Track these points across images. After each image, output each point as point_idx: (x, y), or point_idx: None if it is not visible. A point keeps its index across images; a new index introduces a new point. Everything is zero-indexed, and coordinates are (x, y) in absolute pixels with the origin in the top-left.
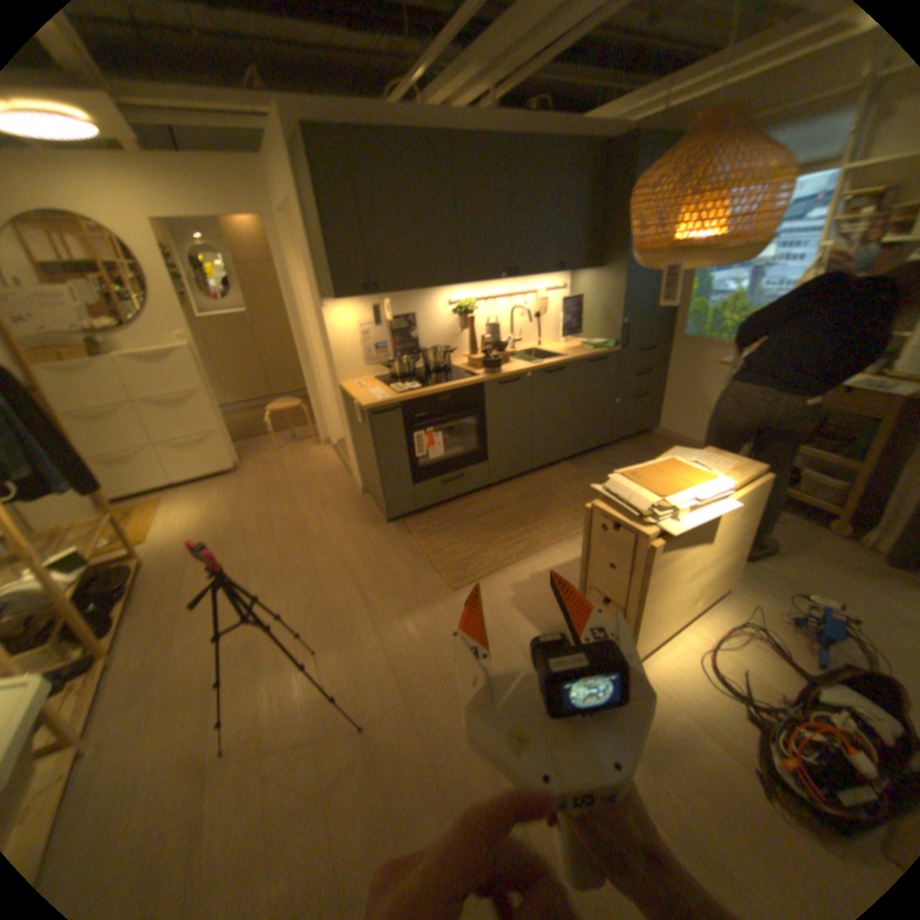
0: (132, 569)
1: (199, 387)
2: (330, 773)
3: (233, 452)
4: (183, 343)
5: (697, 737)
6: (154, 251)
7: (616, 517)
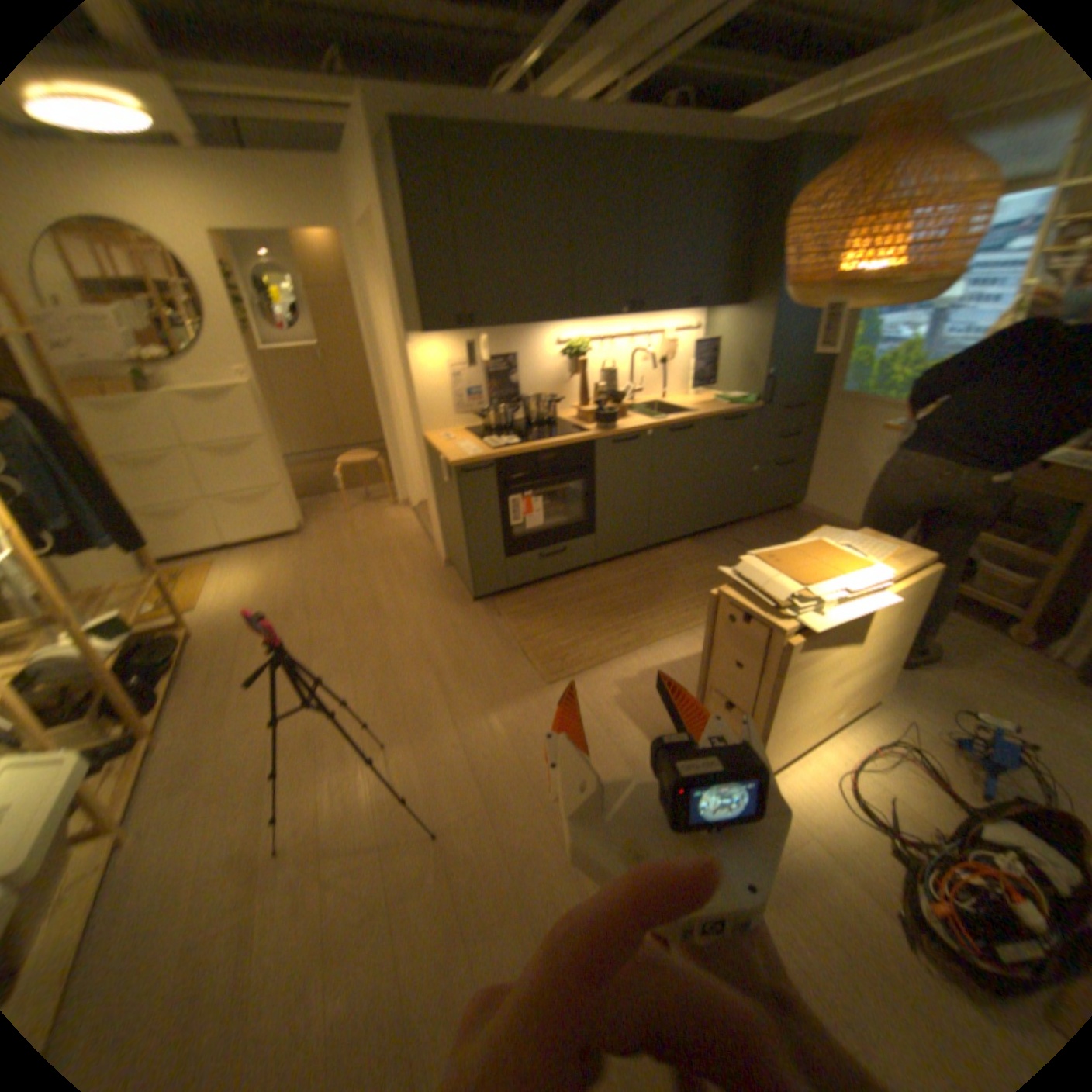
0: (179, 640)
1: (260, 433)
2: (398, 884)
3: (297, 511)
4: (243, 380)
5: (830, 871)
6: (213, 269)
7: (747, 607)
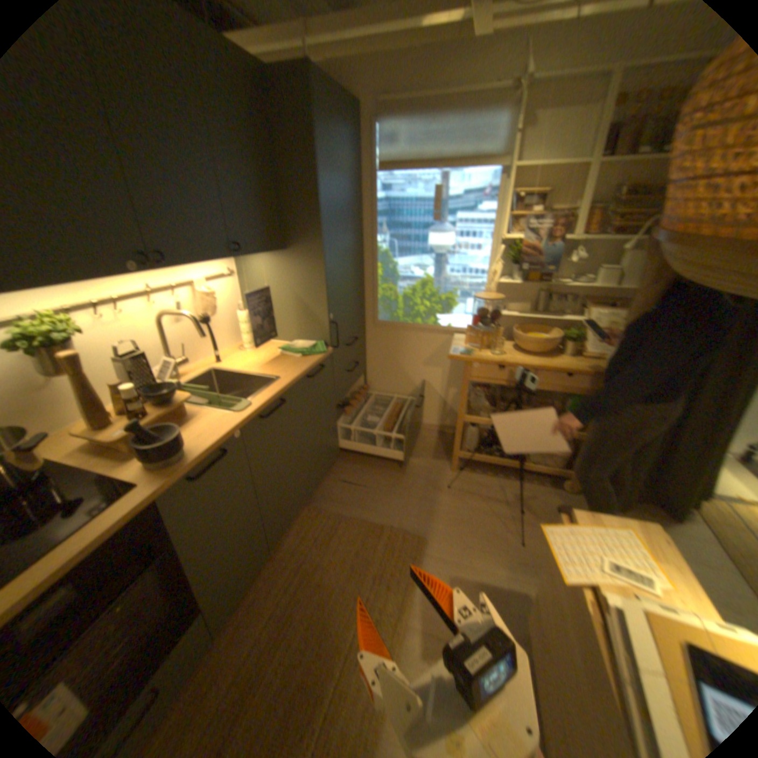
0: None
1: None
2: None
3: None
4: None
5: None
6: None
7: None
